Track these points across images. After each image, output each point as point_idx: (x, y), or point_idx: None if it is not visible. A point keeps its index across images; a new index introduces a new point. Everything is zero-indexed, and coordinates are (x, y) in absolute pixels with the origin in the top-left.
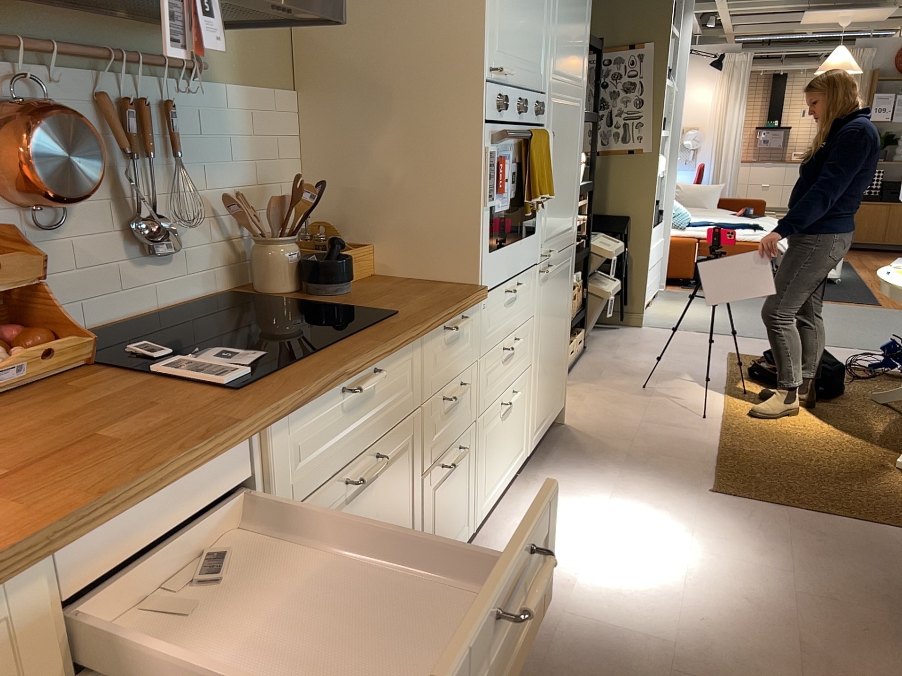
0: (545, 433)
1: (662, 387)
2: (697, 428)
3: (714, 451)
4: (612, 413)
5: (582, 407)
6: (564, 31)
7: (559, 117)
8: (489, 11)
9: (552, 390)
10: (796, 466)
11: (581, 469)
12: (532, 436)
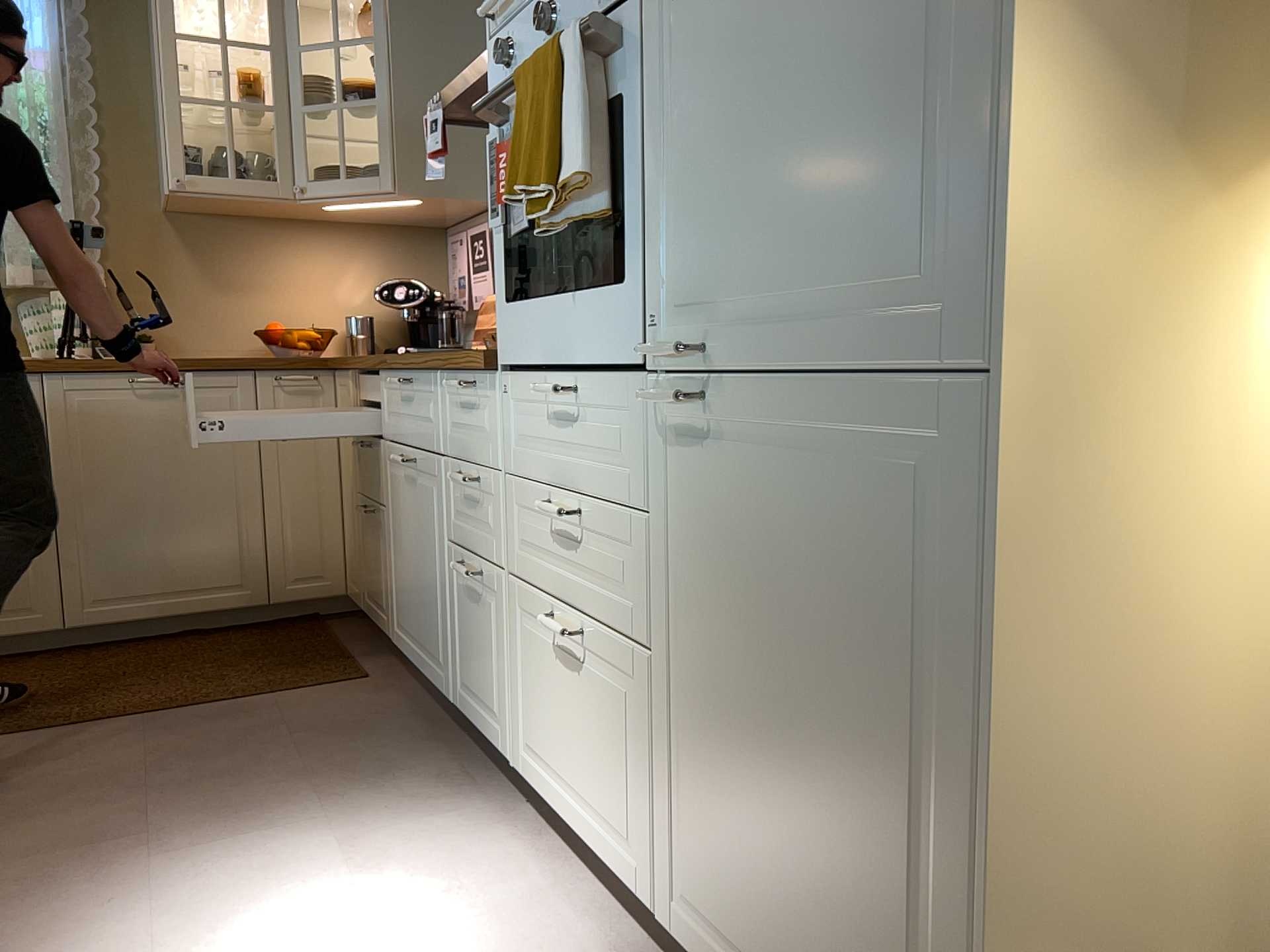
0: None
1: None
2: None
3: None
4: None
5: None
6: None
7: None
8: None
9: (803, 933)
10: None
11: None
12: (673, 890)
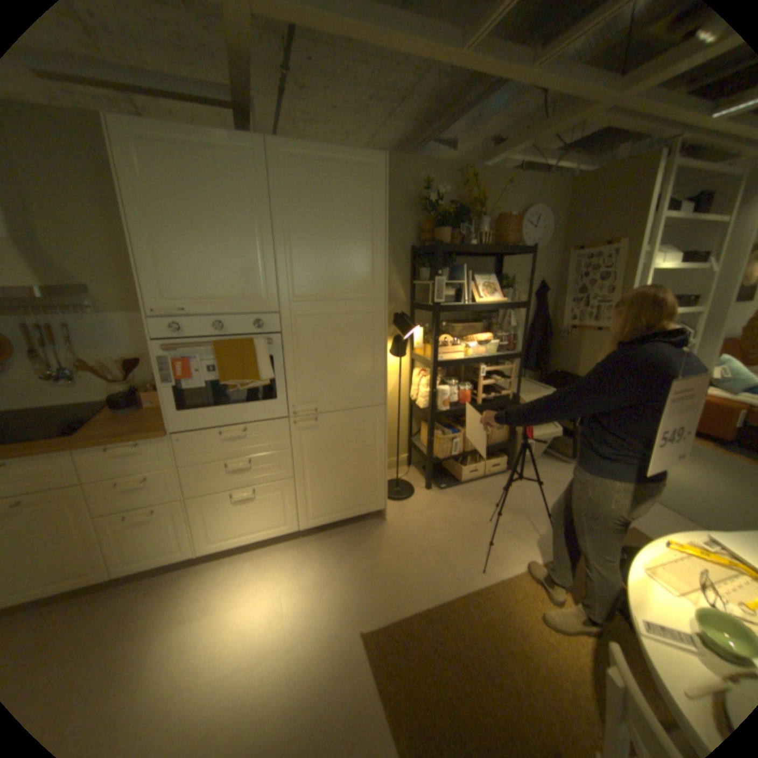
0: (336, 521)
1: (504, 530)
2: (460, 579)
3: (433, 607)
4: (426, 530)
5: (418, 515)
6: (309, 267)
7: (313, 325)
8: (139, 277)
9: (347, 497)
10: (466, 676)
11: (332, 557)
12: (303, 520)
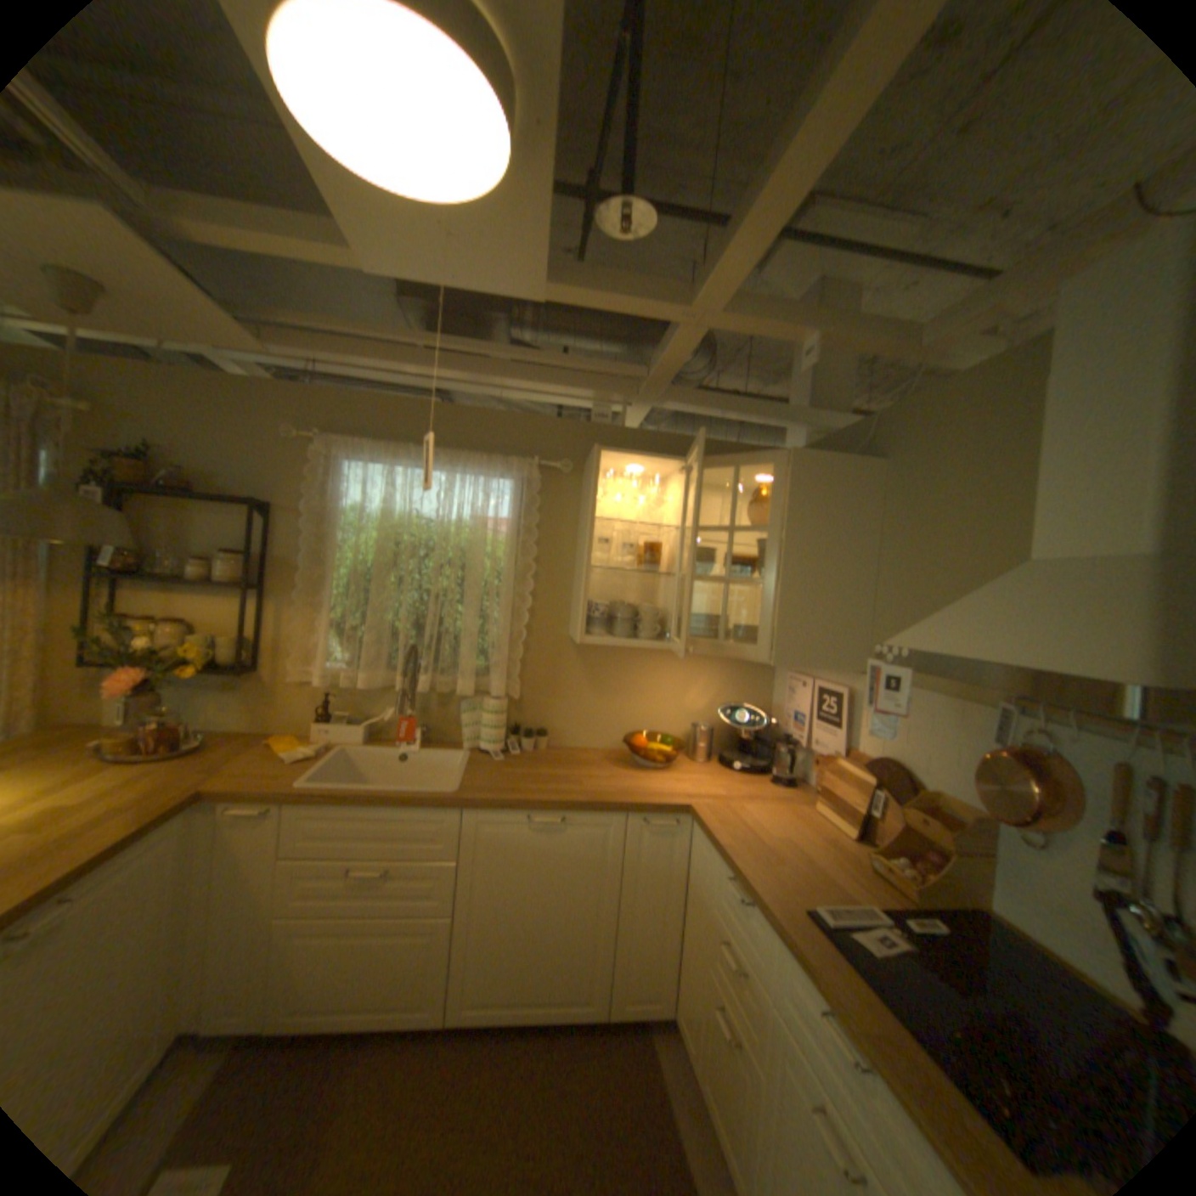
0: None
1: None
2: None
3: None
4: None
5: None
6: None
7: None
8: None
9: None
10: None
11: None
12: None
